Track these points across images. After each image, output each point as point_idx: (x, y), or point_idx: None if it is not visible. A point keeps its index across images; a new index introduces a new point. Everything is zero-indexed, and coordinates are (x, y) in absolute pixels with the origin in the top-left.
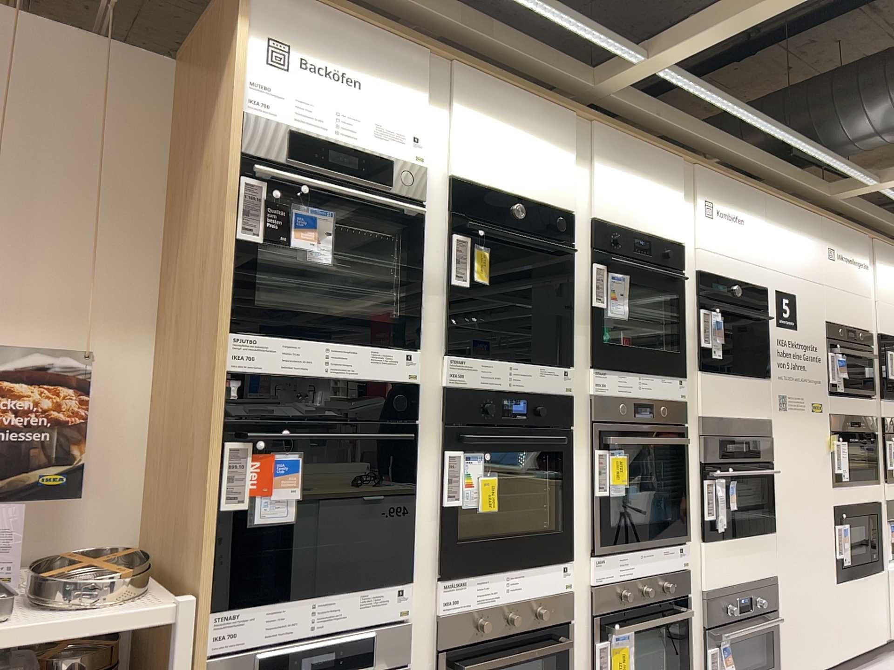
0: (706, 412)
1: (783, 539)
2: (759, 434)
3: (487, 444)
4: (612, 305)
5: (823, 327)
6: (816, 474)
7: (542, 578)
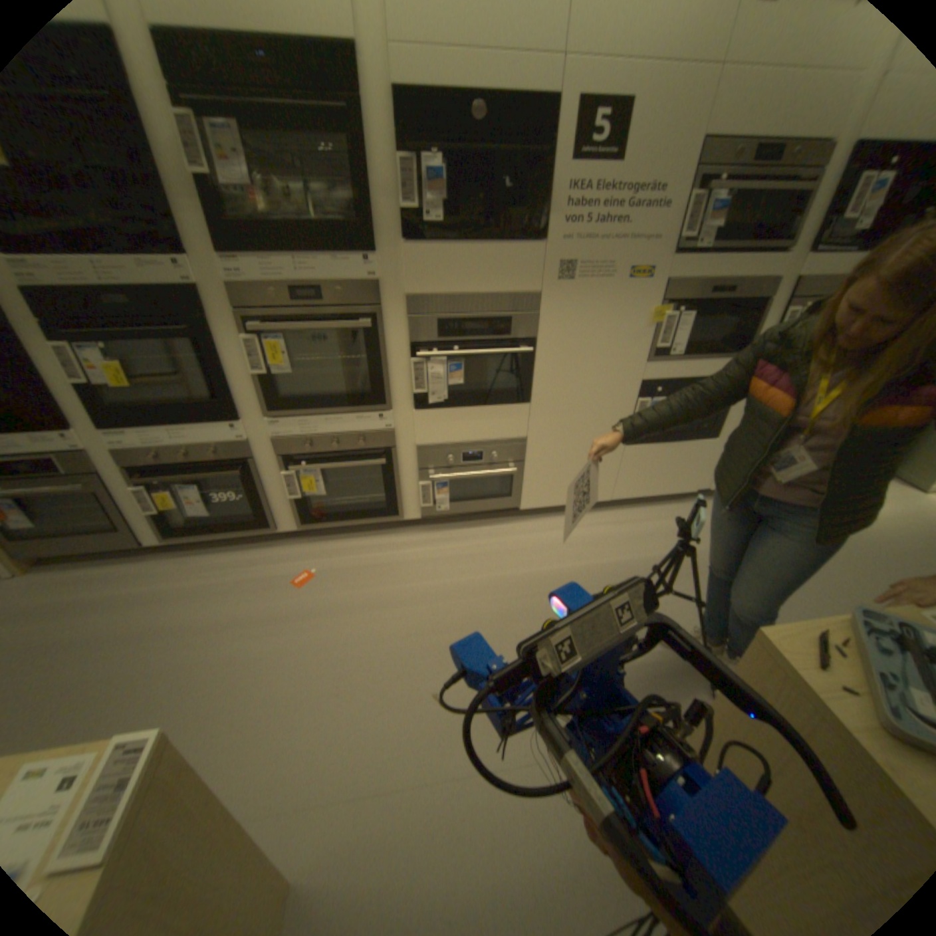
0: (415, 291)
1: (543, 411)
2: (514, 311)
3: (88, 338)
4: (224, 169)
5: (701, 148)
6: (620, 351)
7: (207, 433)
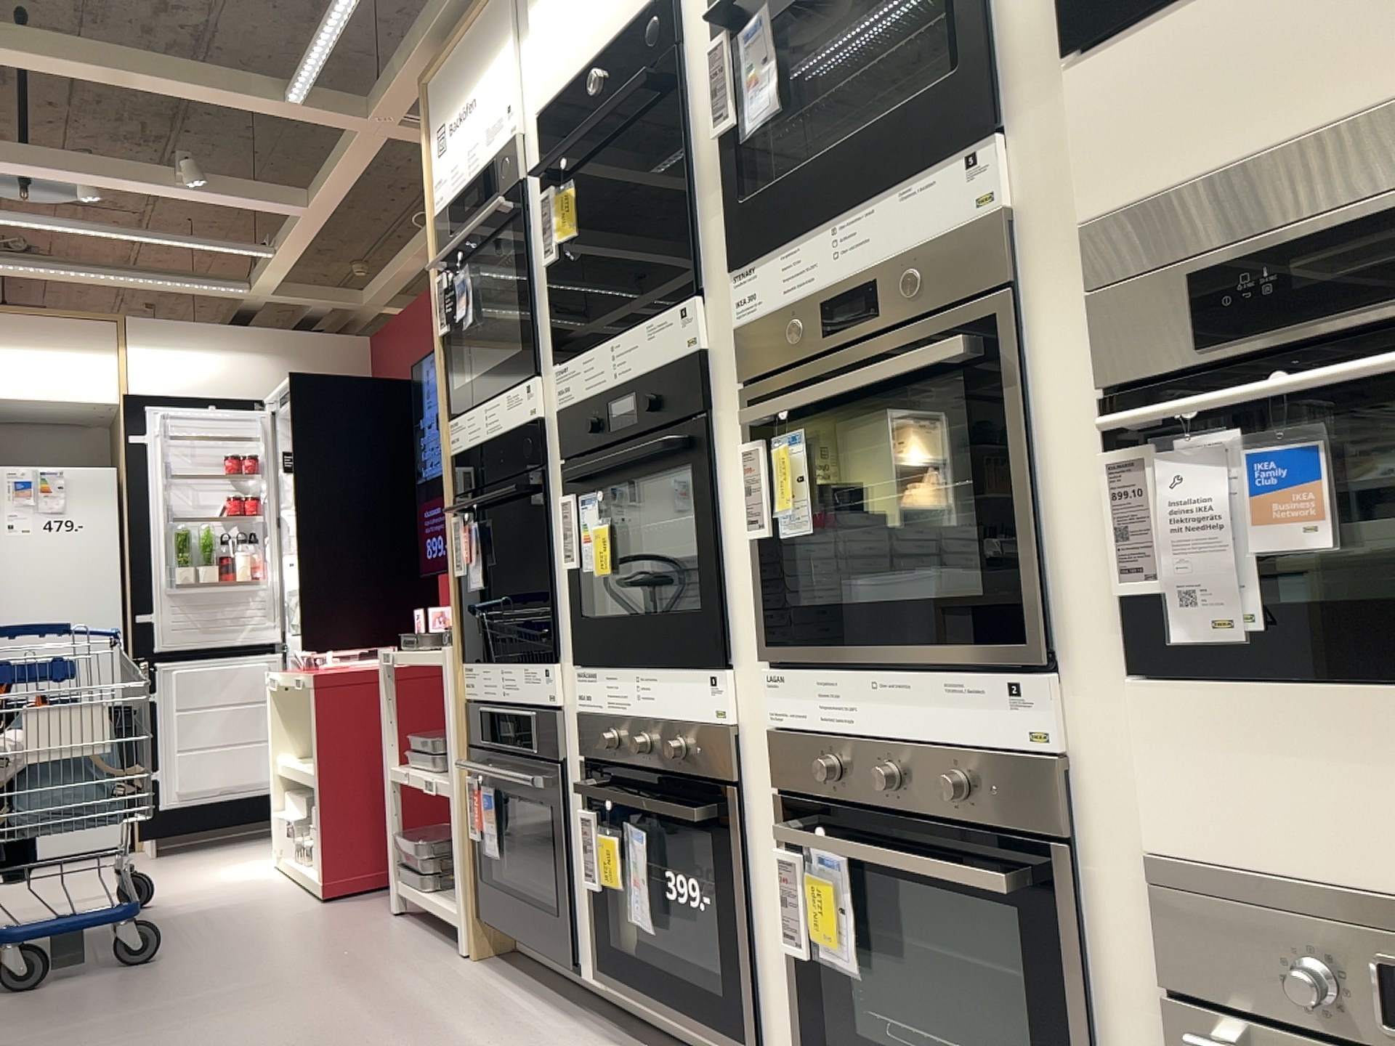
0: (1105, 197)
1: None
2: None
3: (584, 477)
4: (751, 103)
5: None
6: None
7: (680, 693)
